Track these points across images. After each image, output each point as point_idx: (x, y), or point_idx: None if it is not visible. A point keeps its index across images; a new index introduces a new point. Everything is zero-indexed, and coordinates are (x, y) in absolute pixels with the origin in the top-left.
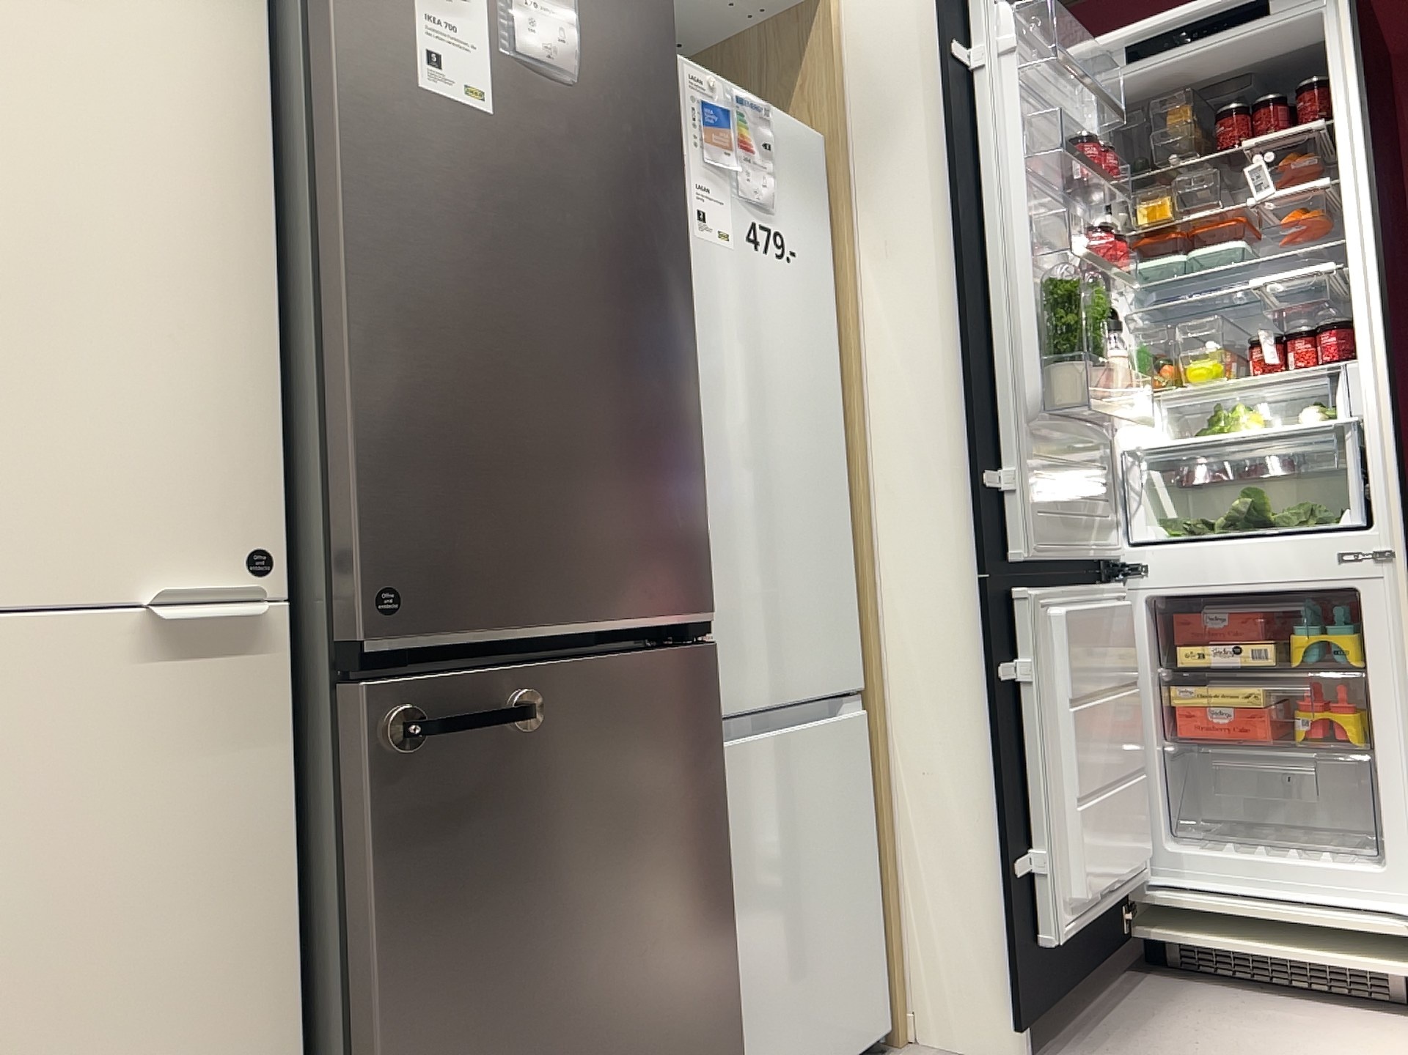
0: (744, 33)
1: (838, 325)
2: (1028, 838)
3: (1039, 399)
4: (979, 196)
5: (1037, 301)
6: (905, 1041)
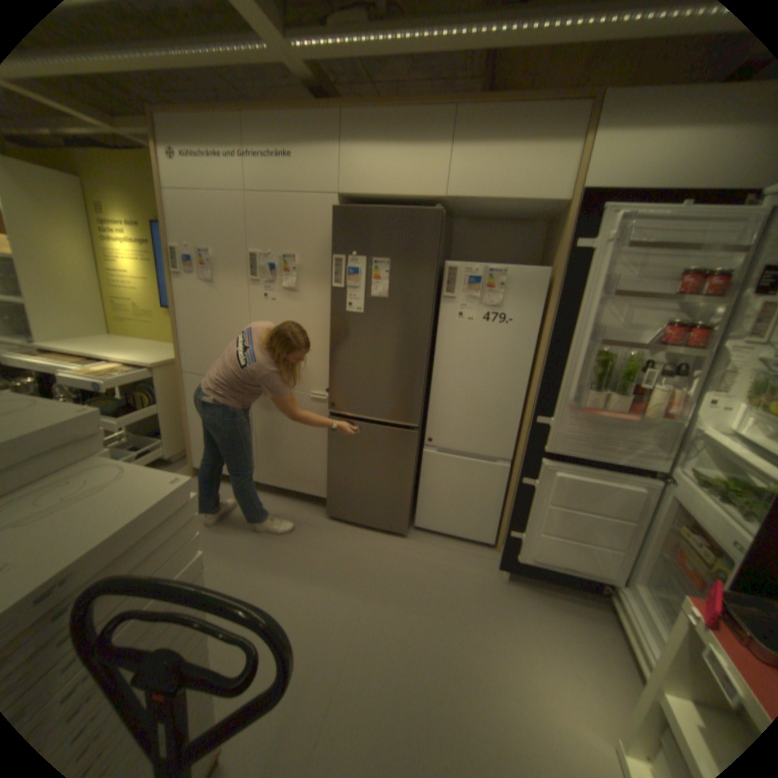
0: (562, 210)
1: (540, 342)
2: (522, 530)
3: (572, 399)
4: (577, 309)
5: (593, 358)
6: (497, 551)
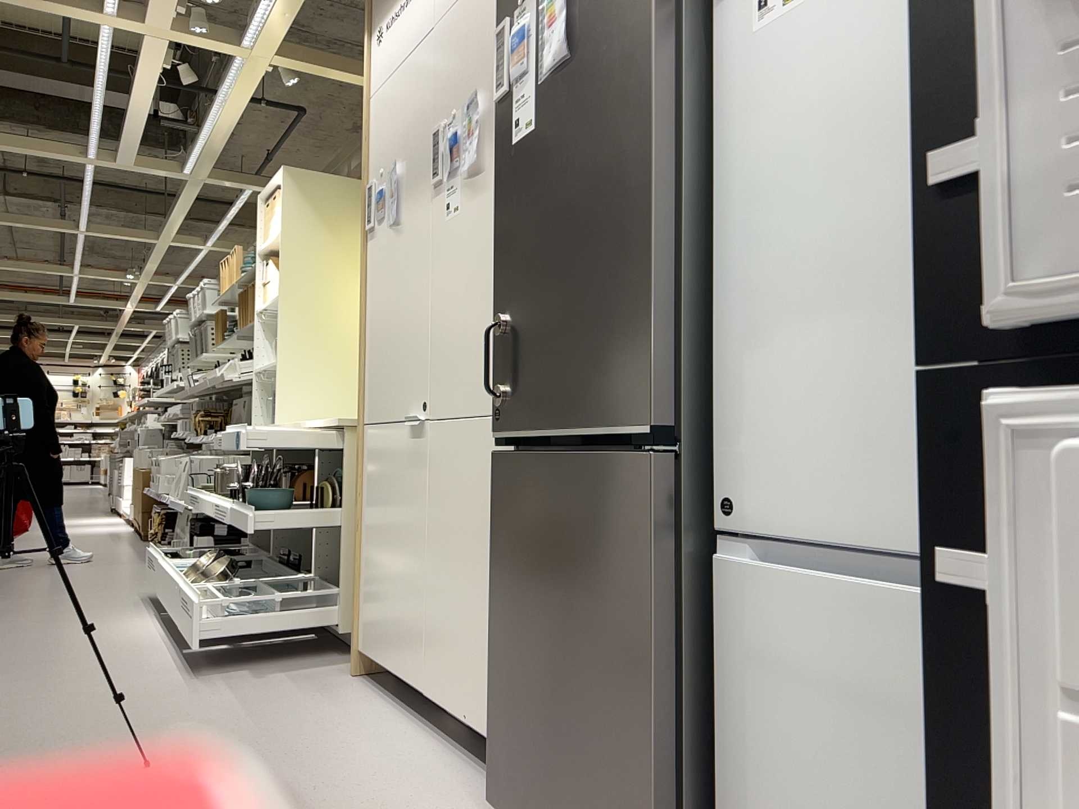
0: None
1: None
2: None
3: None
4: None
5: None
6: None
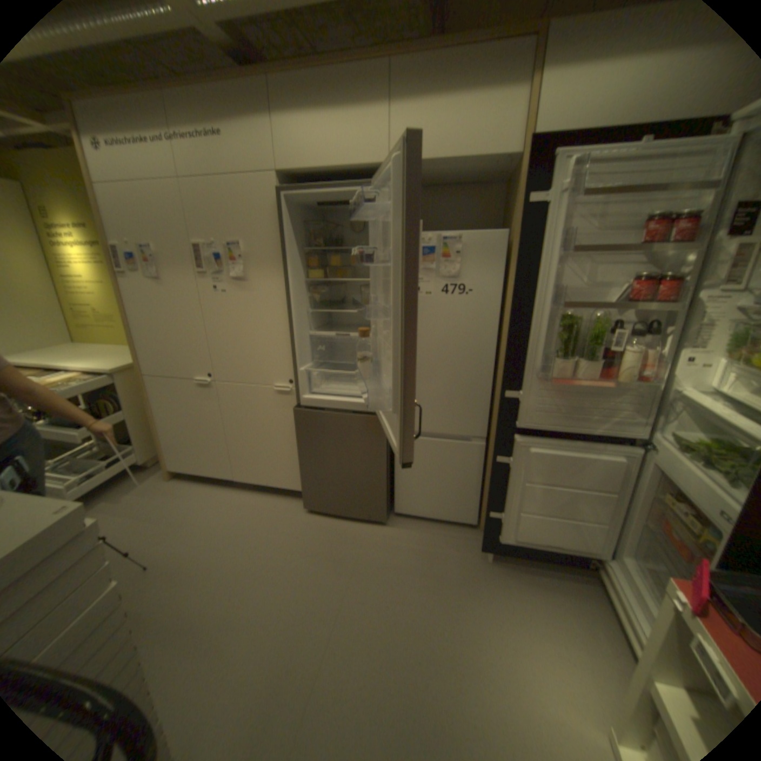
0: (516, 166)
1: (504, 311)
2: (501, 509)
3: (539, 369)
4: (536, 272)
5: (557, 323)
6: (481, 530)
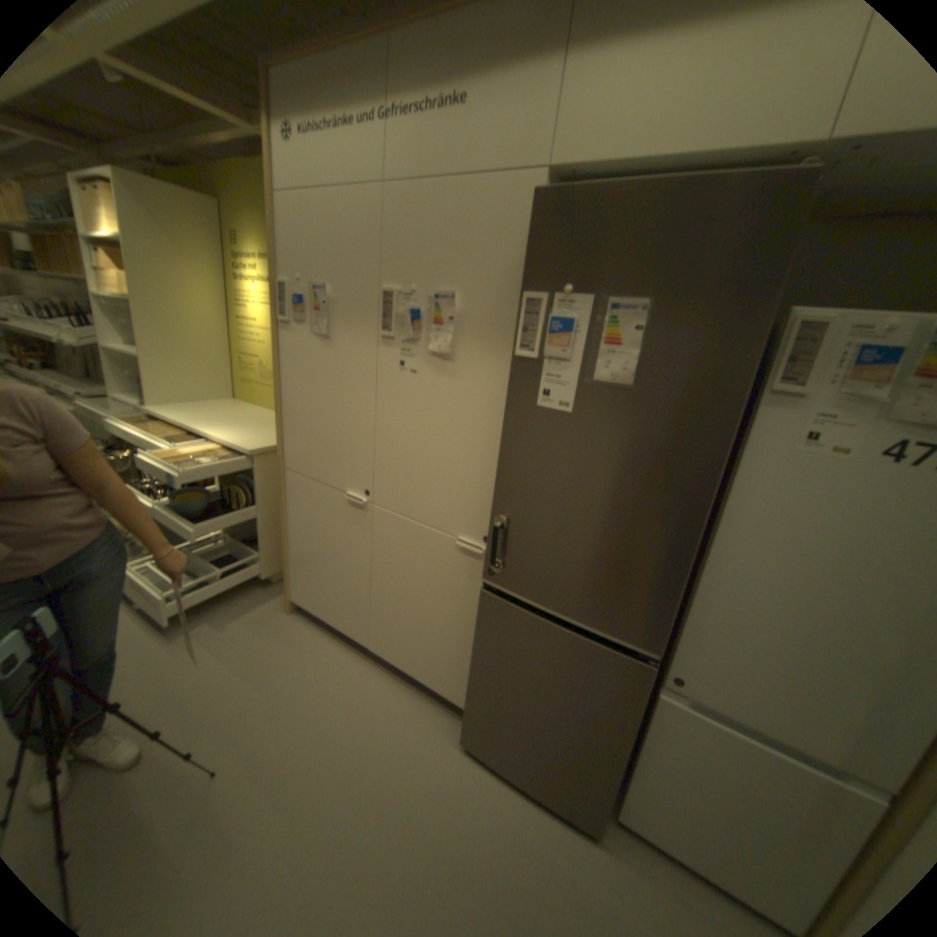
0: None
1: None
2: None
3: None
4: None
5: None
6: None
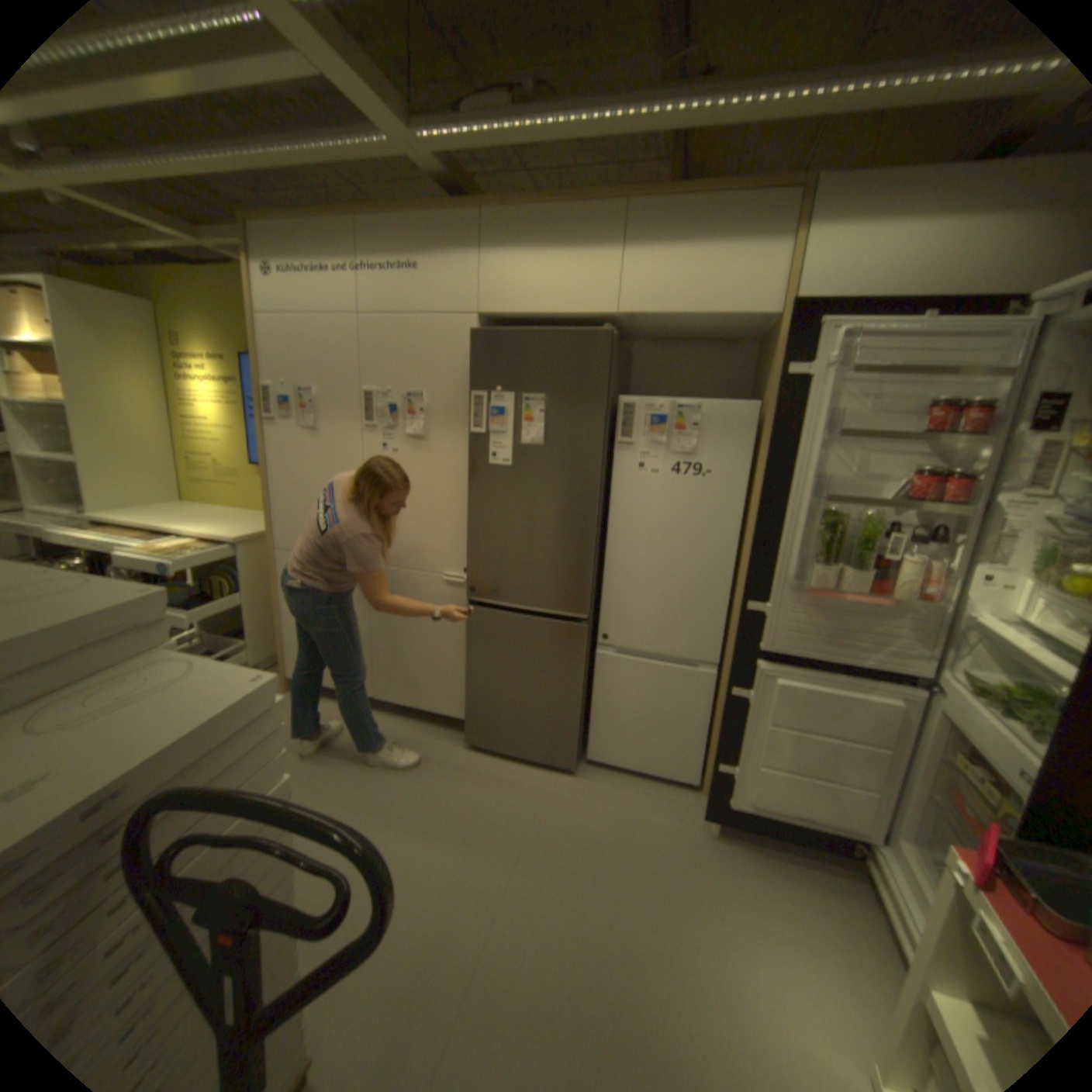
0: (774, 326)
1: (751, 501)
2: (735, 762)
3: (793, 577)
4: (793, 456)
5: (818, 521)
6: (704, 794)
